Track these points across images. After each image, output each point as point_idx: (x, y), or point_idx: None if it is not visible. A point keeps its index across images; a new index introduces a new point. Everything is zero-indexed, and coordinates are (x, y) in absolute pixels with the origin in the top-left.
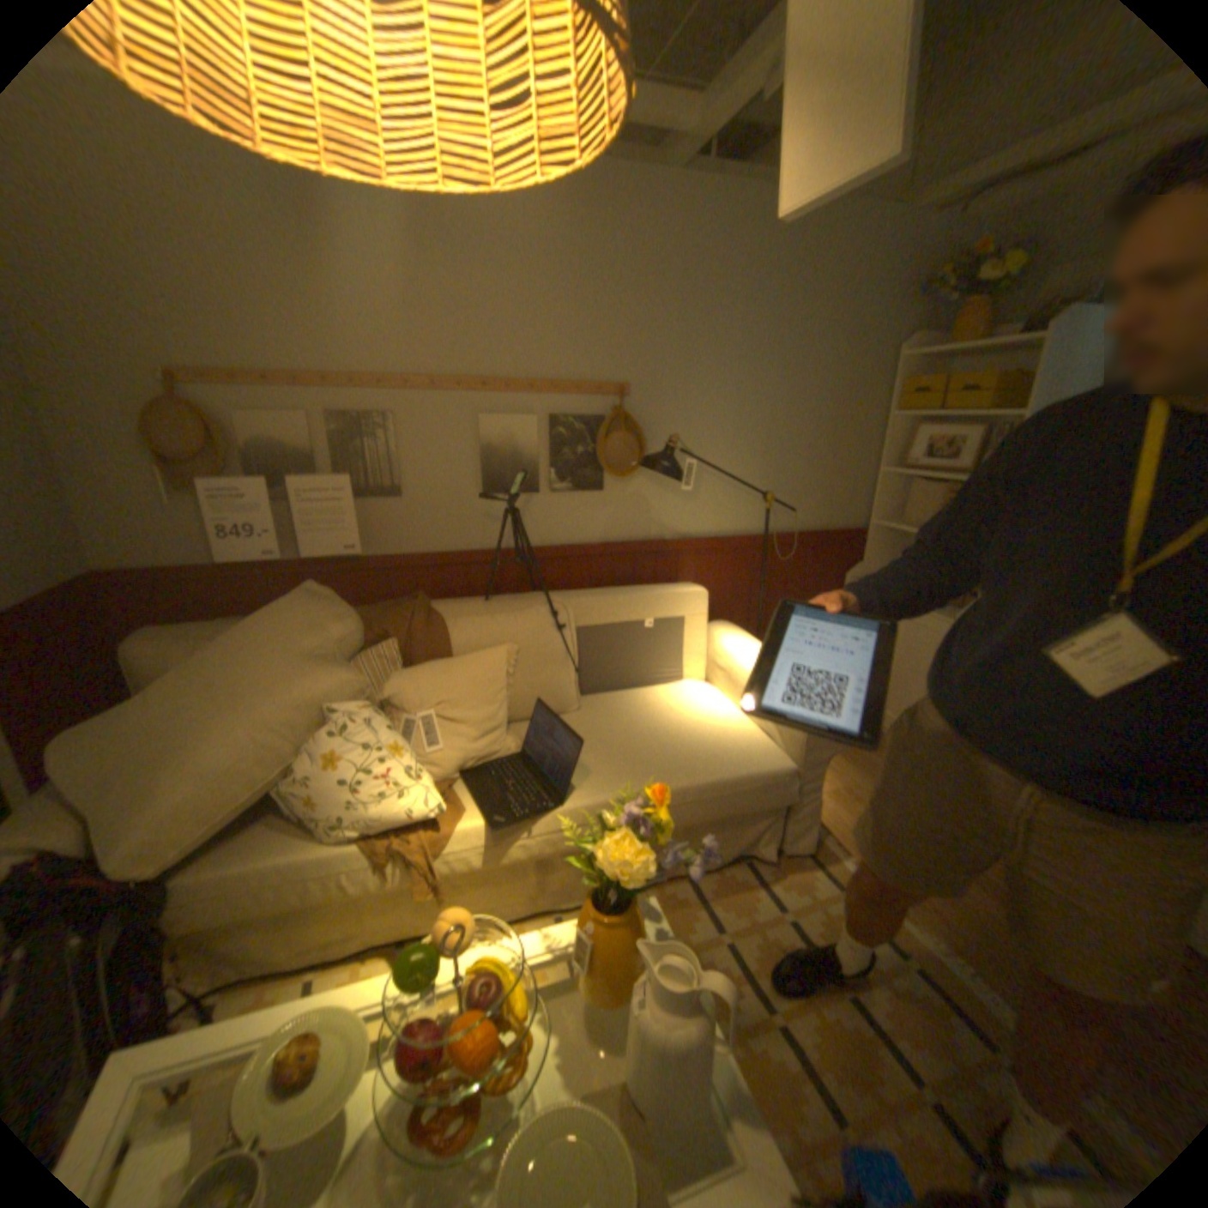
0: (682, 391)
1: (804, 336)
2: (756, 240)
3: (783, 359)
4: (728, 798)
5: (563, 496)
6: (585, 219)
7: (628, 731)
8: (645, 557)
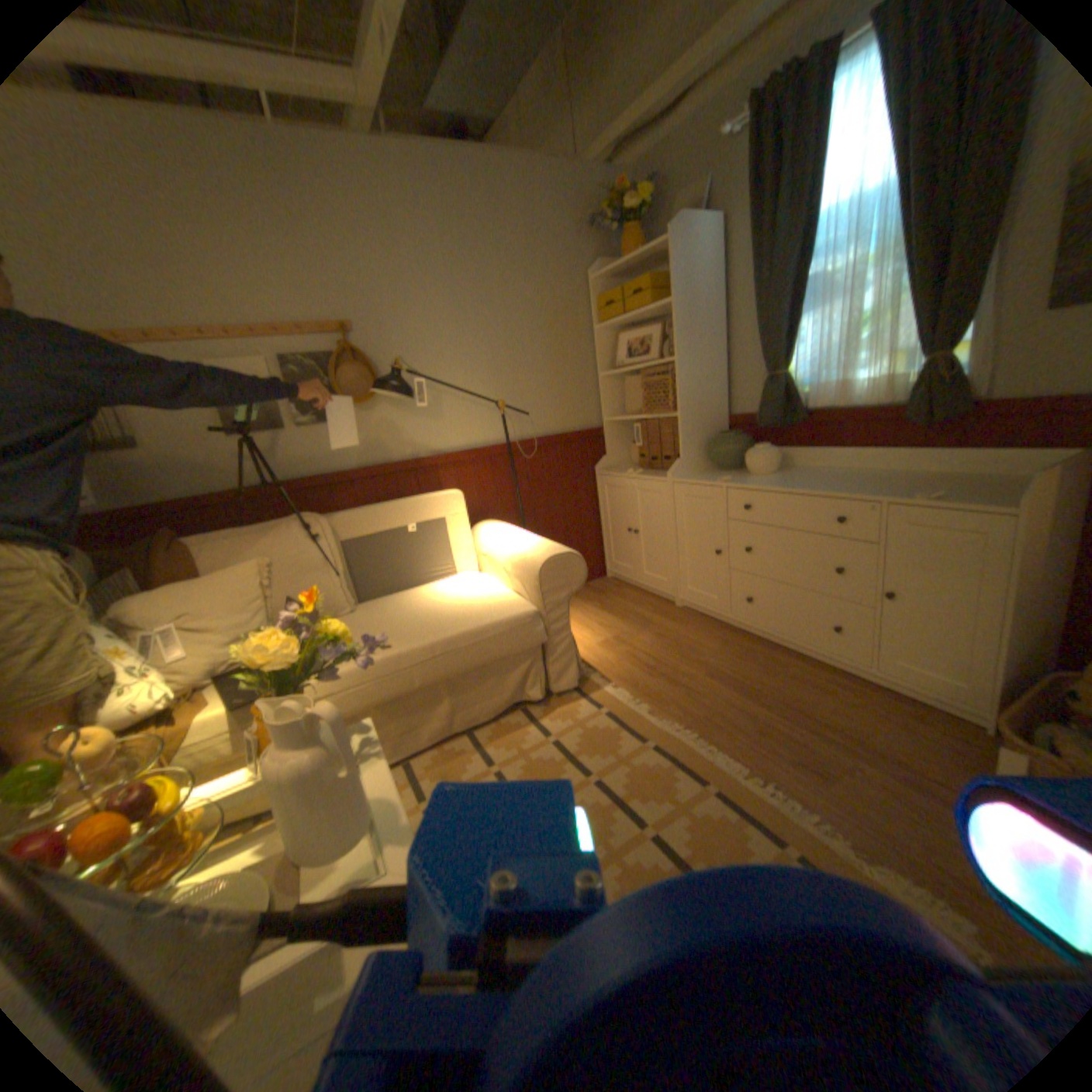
0: (402, 322)
1: (501, 268)
2: (436, 190)
3: (488, 288)
4: (473, 645)
5: (309, 428)
6: (268, 177)
7: (390, 616)
8: (405, 475)
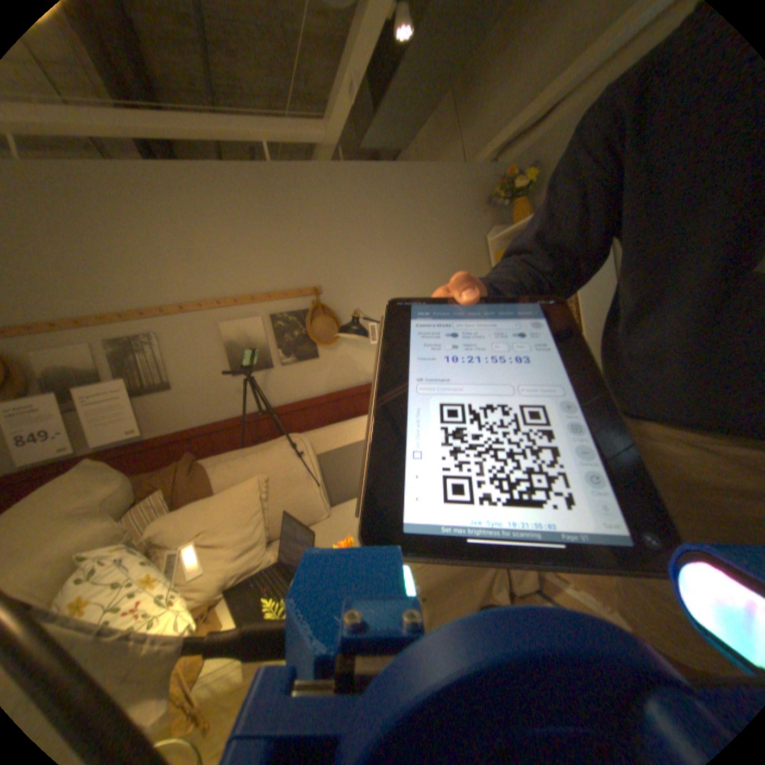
0: (356, 284)
1: (425, 240)
2: (378, 191)
3: (416, 255)
4: None
5: (291, 366)
6: (267, 195)
7: None
8: (360, 397)
